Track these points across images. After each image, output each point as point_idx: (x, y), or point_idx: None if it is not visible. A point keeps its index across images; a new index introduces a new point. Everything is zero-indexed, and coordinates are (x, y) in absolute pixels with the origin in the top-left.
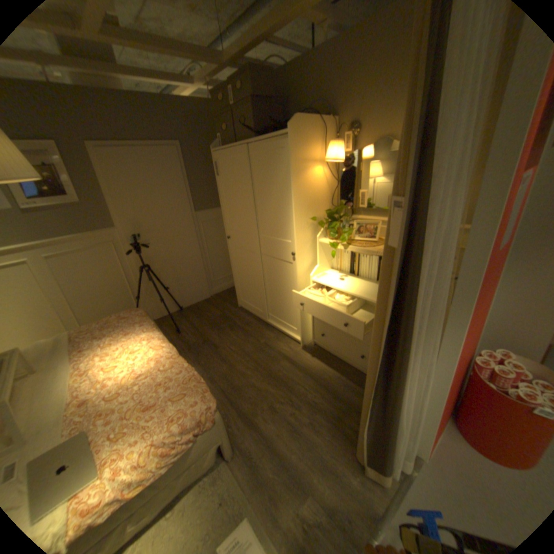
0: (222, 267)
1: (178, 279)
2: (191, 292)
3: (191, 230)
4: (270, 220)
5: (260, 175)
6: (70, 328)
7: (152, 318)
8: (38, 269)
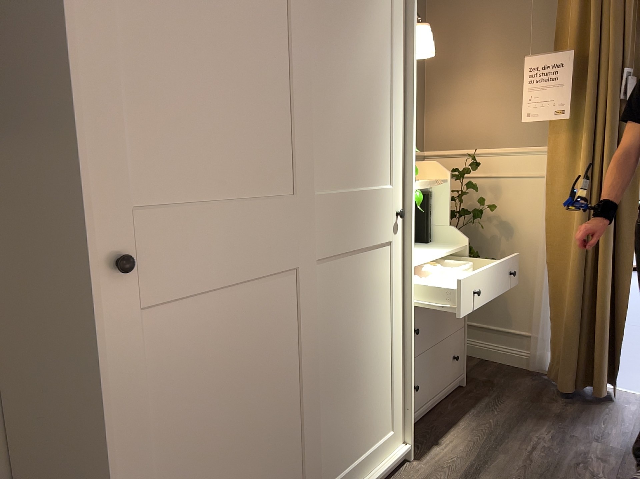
0: None
1: None
2: None
3: None
4: (346, 132)
5: None
6: None
7: None
8: None
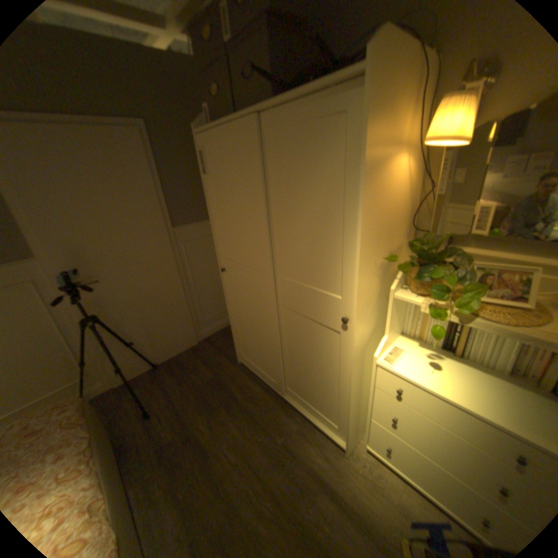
0: (212, 300)
1: (147, 326)
2: (169, 341)
3: (166, 253)
4: (297, 252)
5: (281, 170)
6: None
7: (108, 385)
8: None
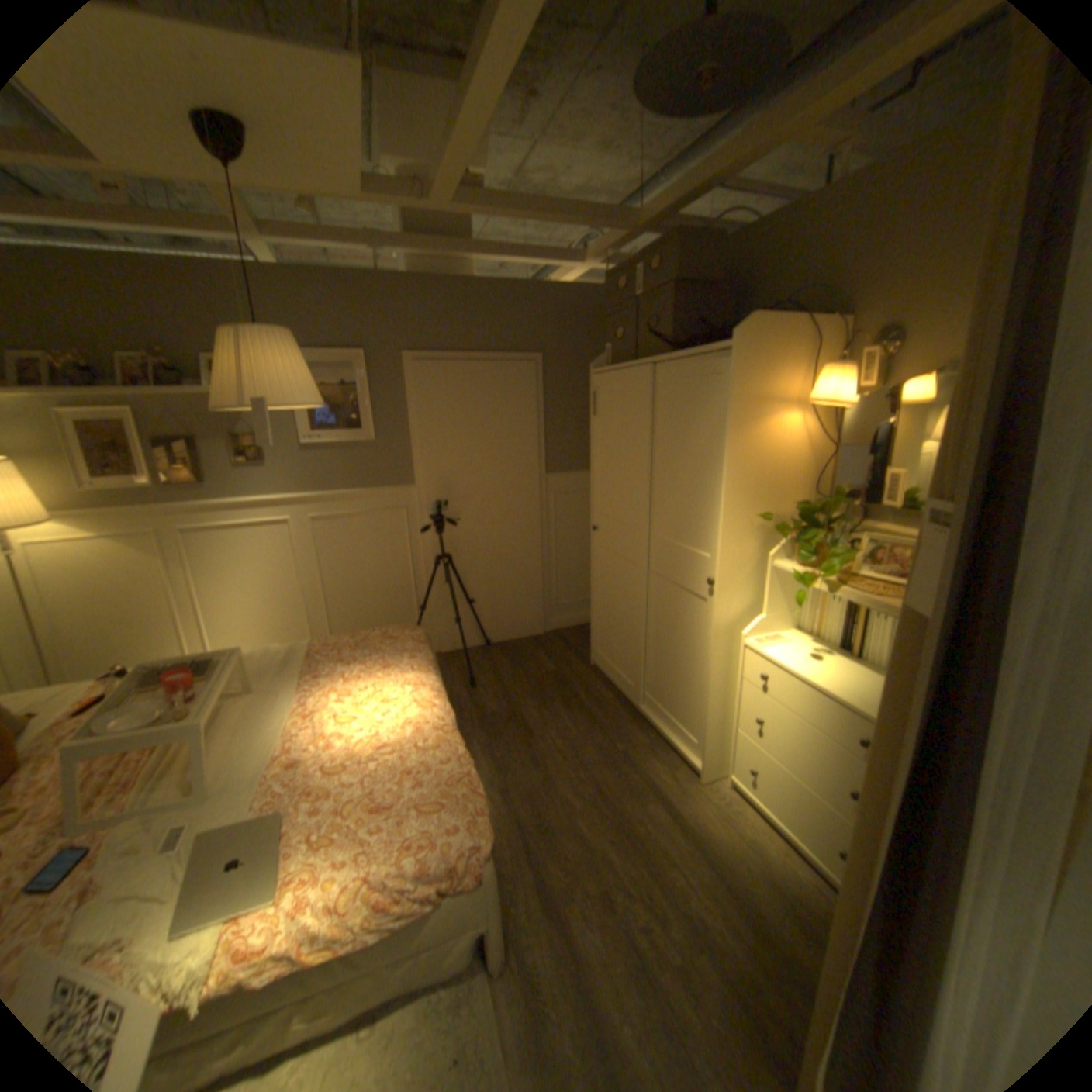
0: (576, 581)
1: (493, 589)
2: (512, 618)
3: (533, 505)
4: (675, 507)
5: (669, 420)
6: (318, 635)
7: (439, 648)
8: (300, 534)
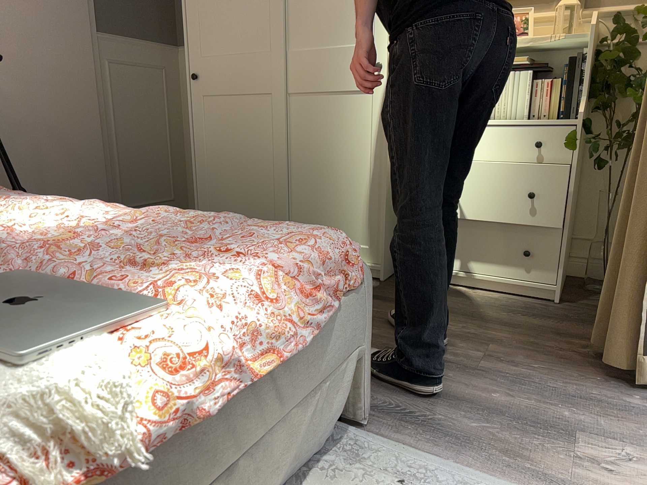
0: (145, 176)
1: (48, 180)
2: None
3: (91, 68)
4: (323, 9)
5: None
6: None
7: None
8: None
